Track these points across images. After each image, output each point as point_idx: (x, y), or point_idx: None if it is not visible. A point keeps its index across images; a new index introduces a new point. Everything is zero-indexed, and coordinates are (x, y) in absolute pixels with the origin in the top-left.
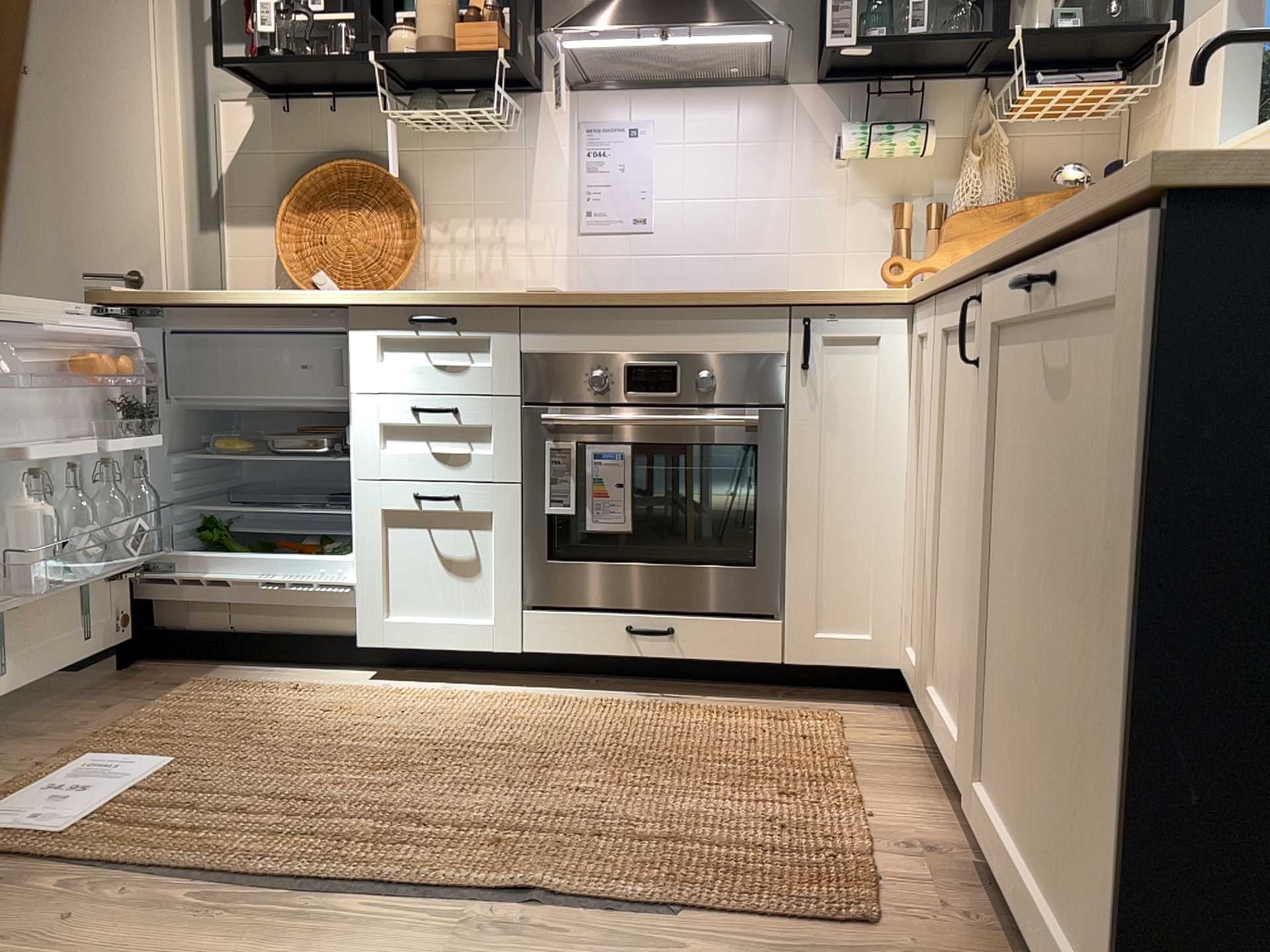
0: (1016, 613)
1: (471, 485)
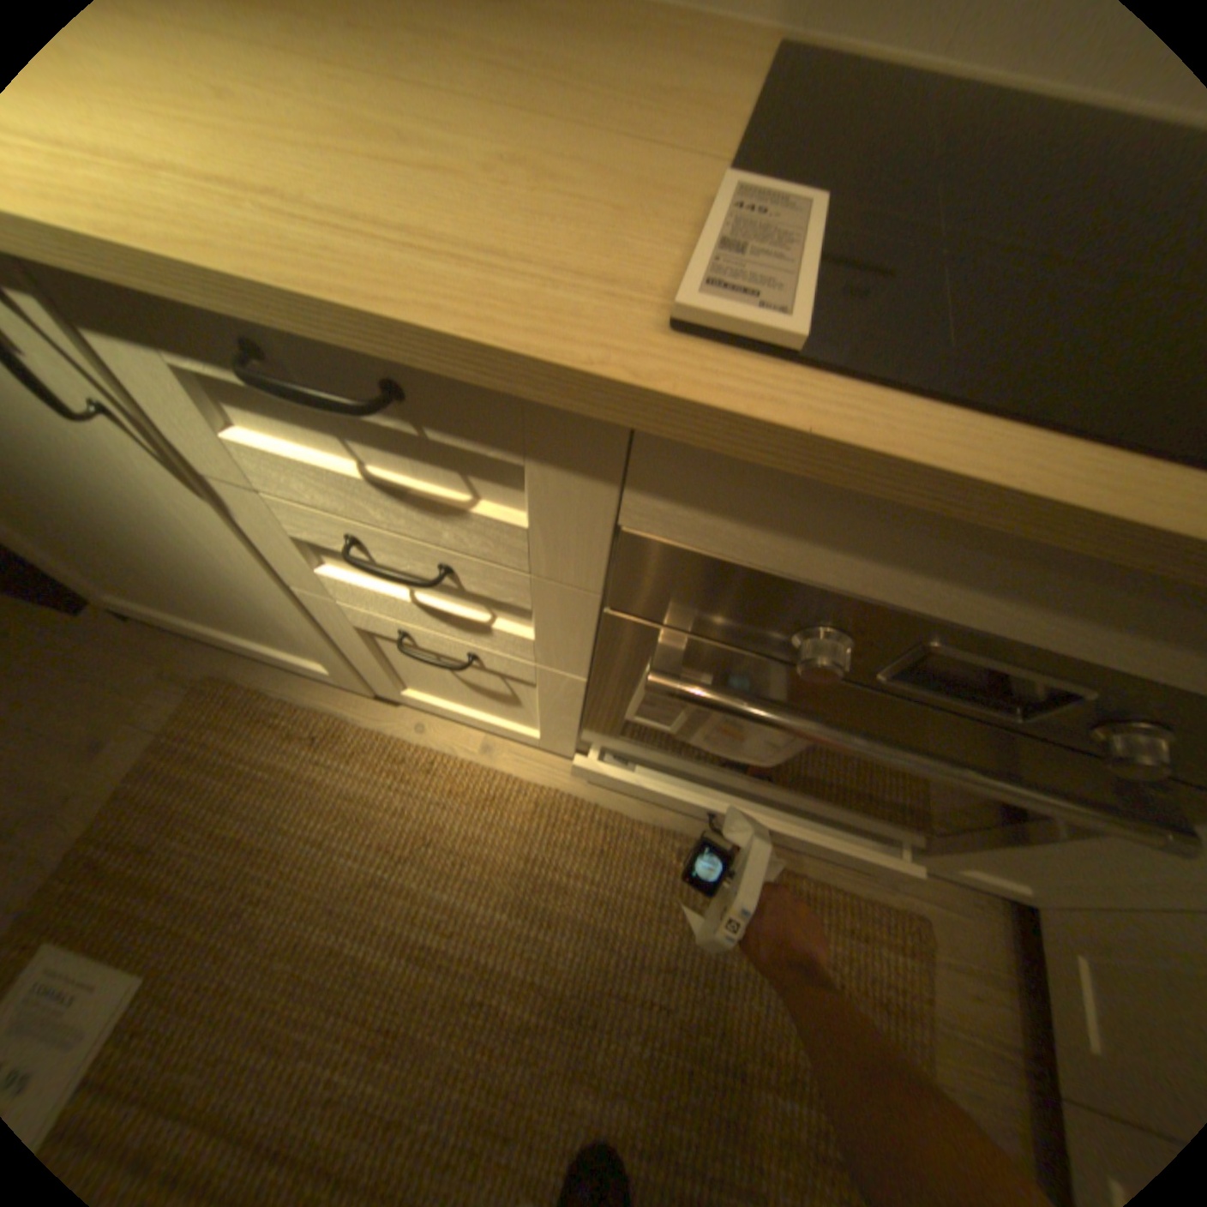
0: None
1: (501, 648)
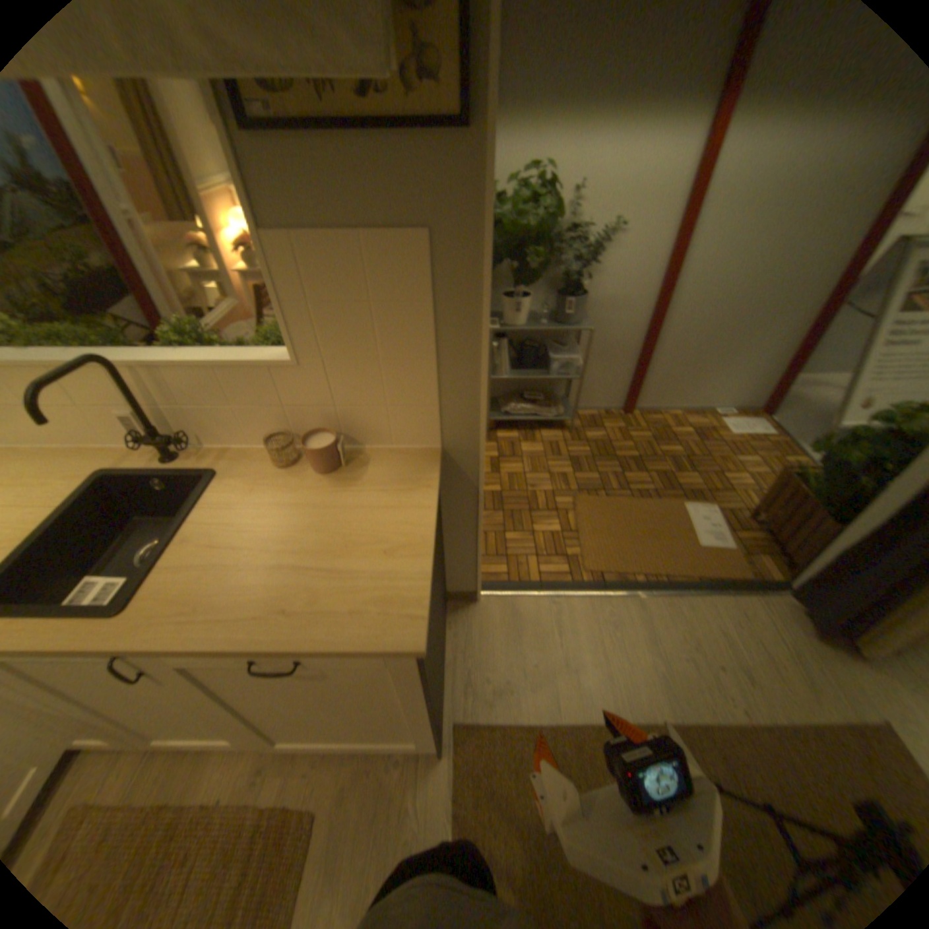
0: (270, 716)
1: None
